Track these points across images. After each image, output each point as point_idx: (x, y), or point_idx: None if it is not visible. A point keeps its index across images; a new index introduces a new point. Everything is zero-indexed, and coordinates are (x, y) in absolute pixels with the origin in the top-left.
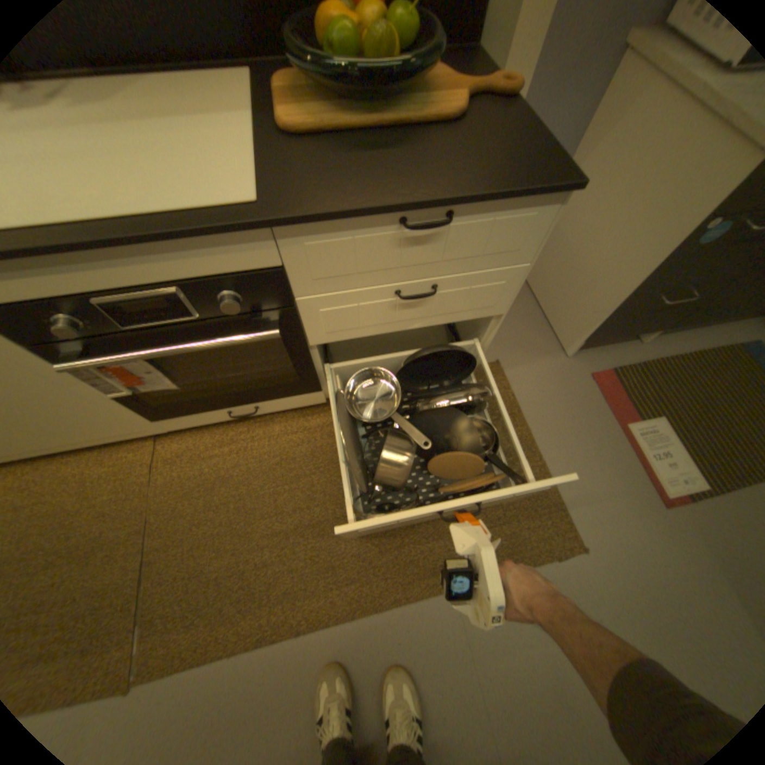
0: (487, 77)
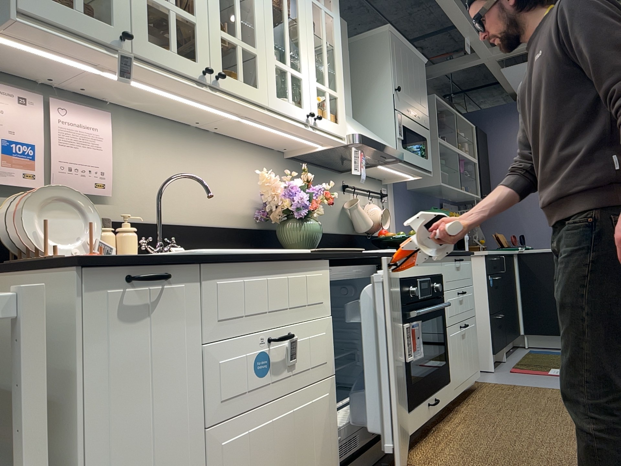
0: None
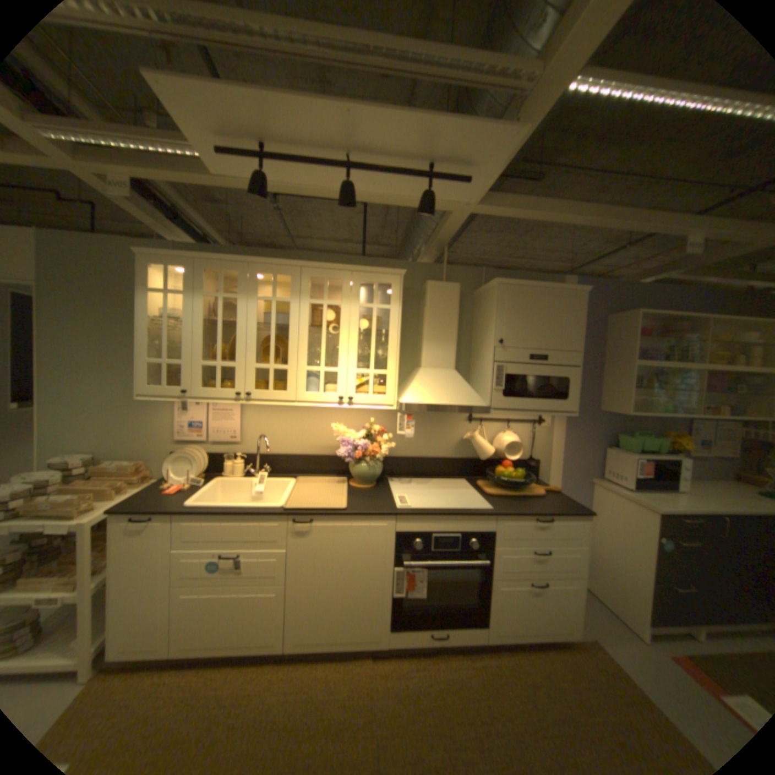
0: (547, 488)
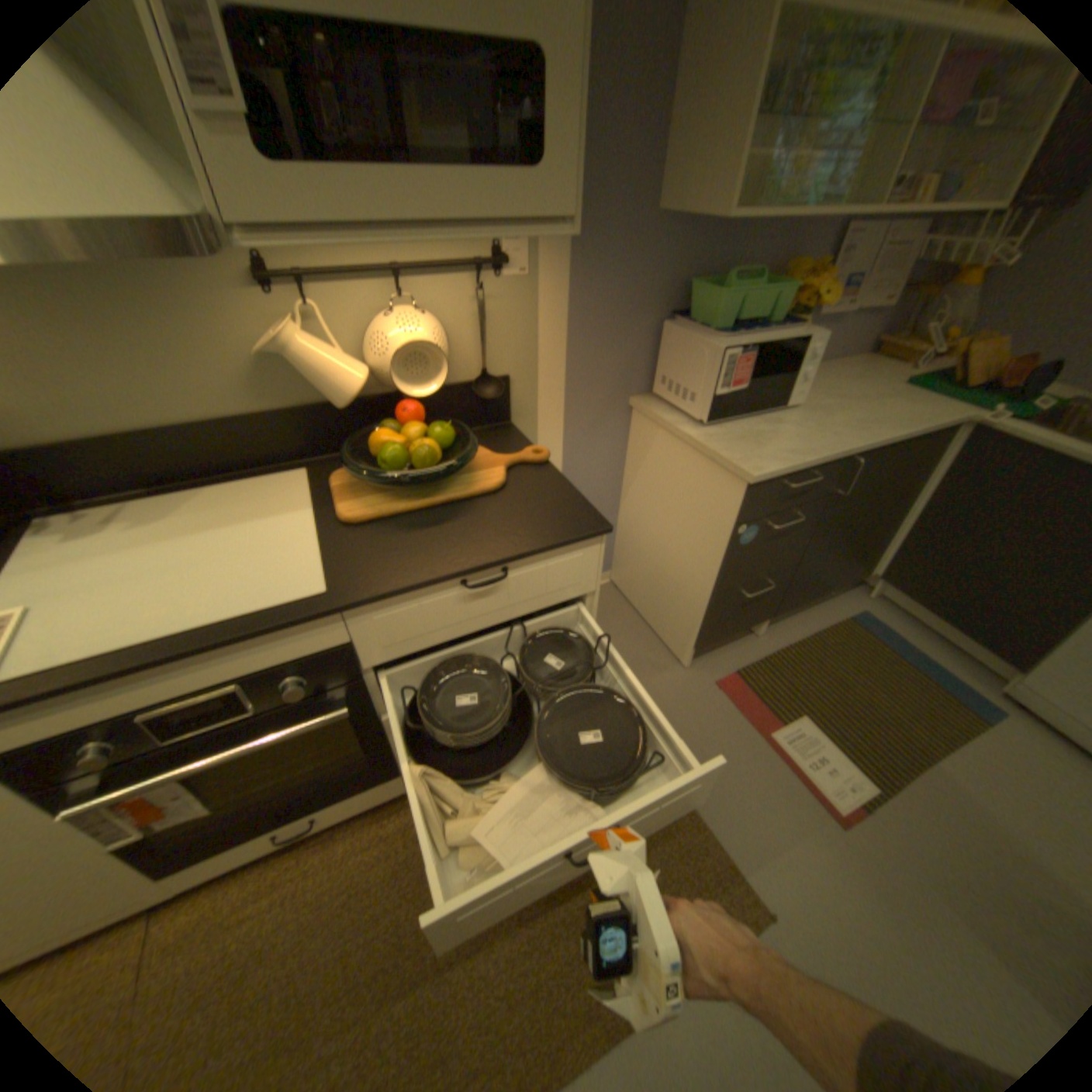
0: (521, 450)
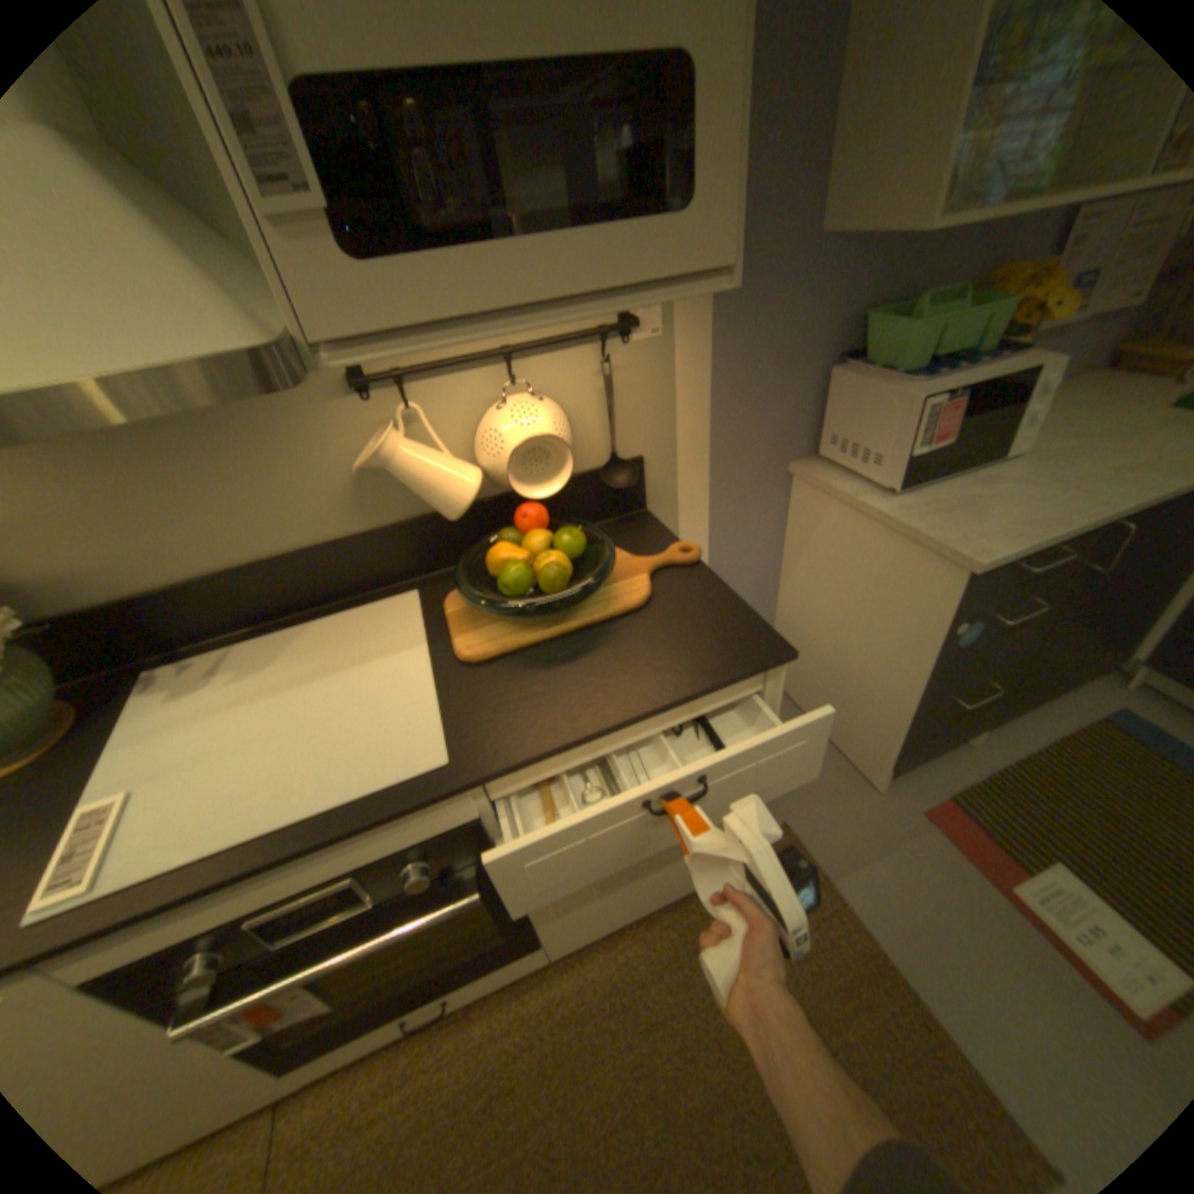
0: (663, 547)
